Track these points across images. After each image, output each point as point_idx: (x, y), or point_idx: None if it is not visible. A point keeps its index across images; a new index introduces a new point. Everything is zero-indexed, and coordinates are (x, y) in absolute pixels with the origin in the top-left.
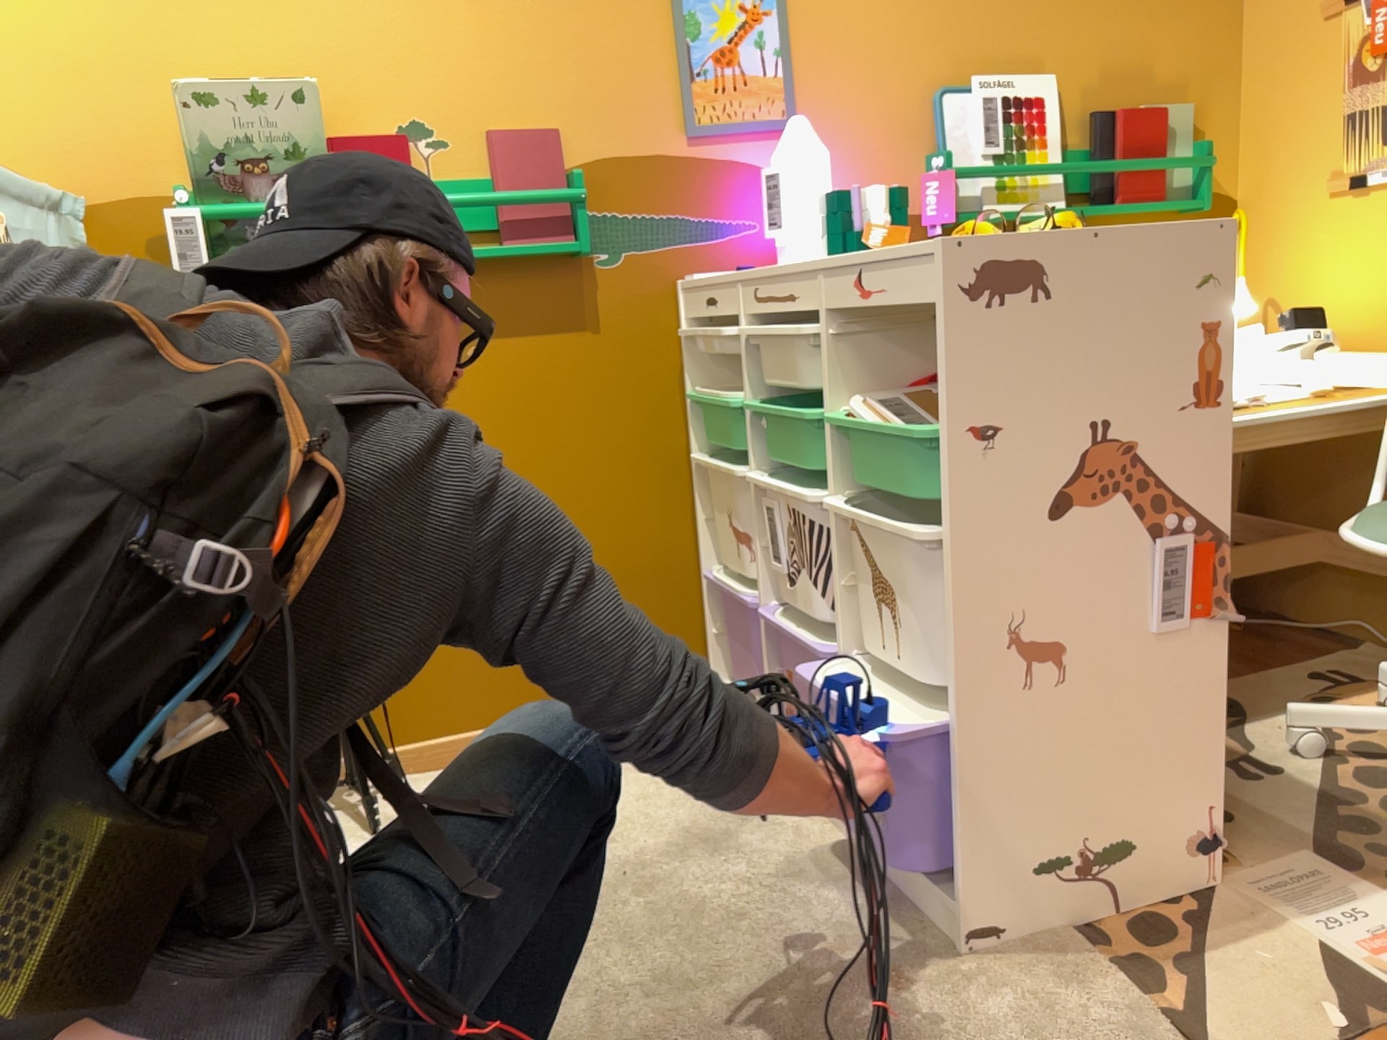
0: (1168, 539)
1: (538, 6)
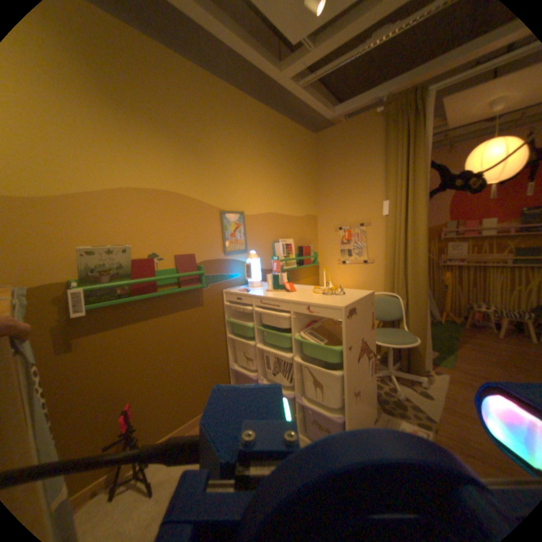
0: (372, 358)
1: (189, 221)
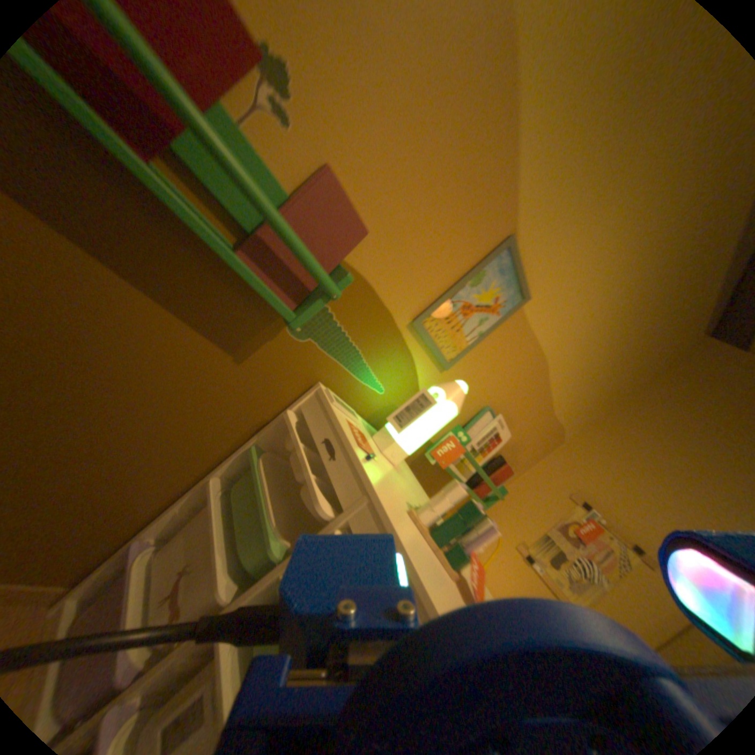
0: None
1: (453, 158)
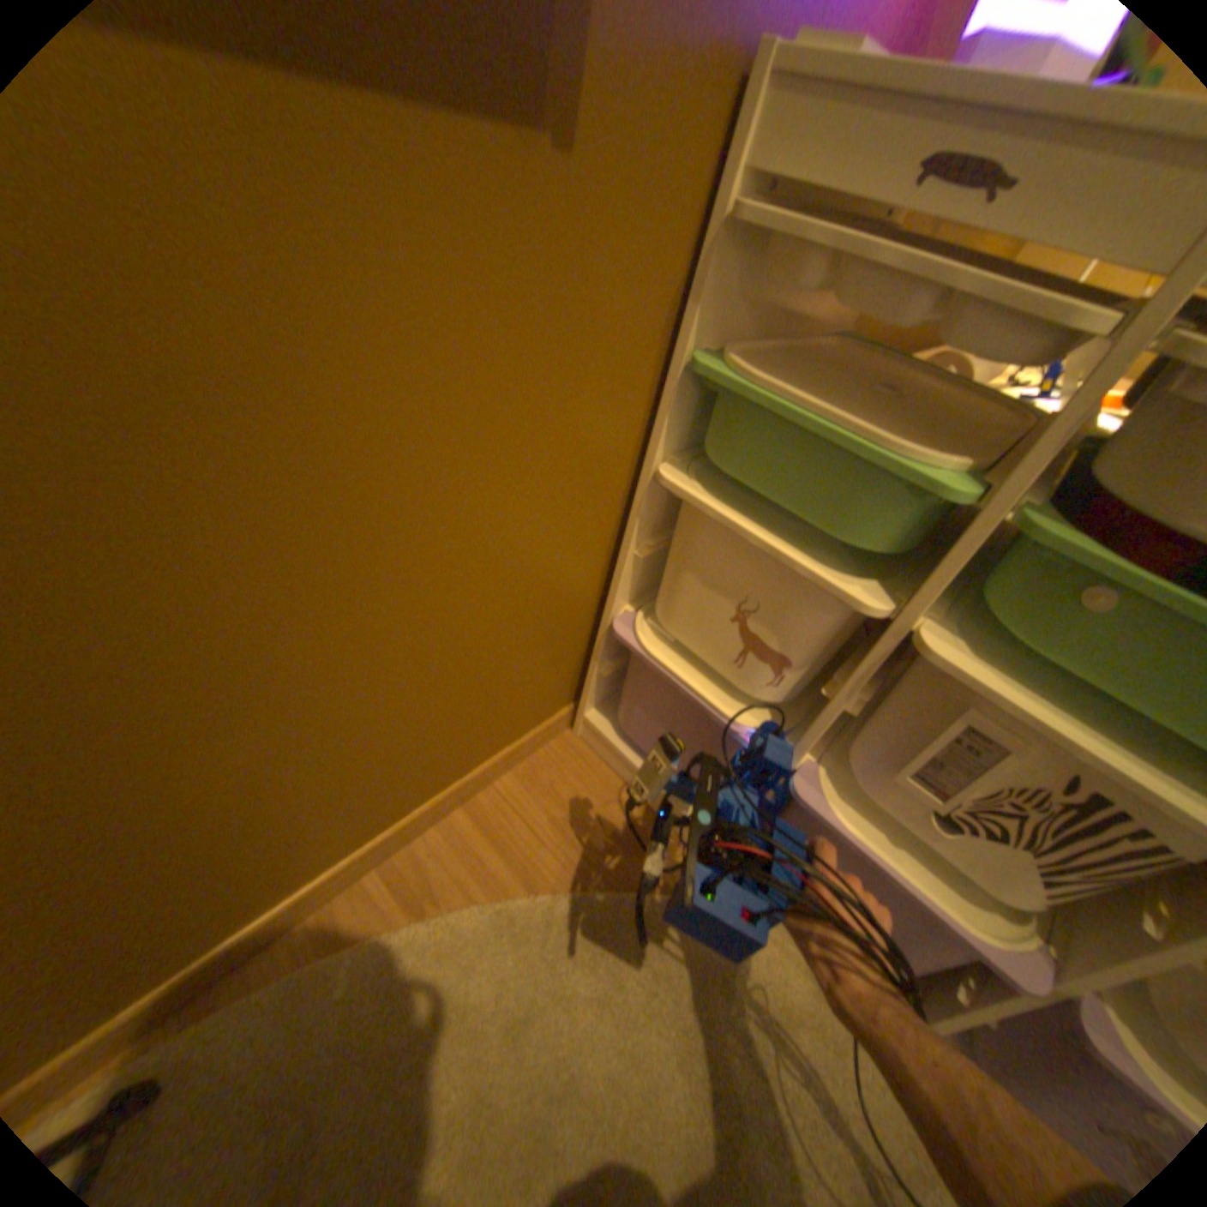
0: None
1: None
